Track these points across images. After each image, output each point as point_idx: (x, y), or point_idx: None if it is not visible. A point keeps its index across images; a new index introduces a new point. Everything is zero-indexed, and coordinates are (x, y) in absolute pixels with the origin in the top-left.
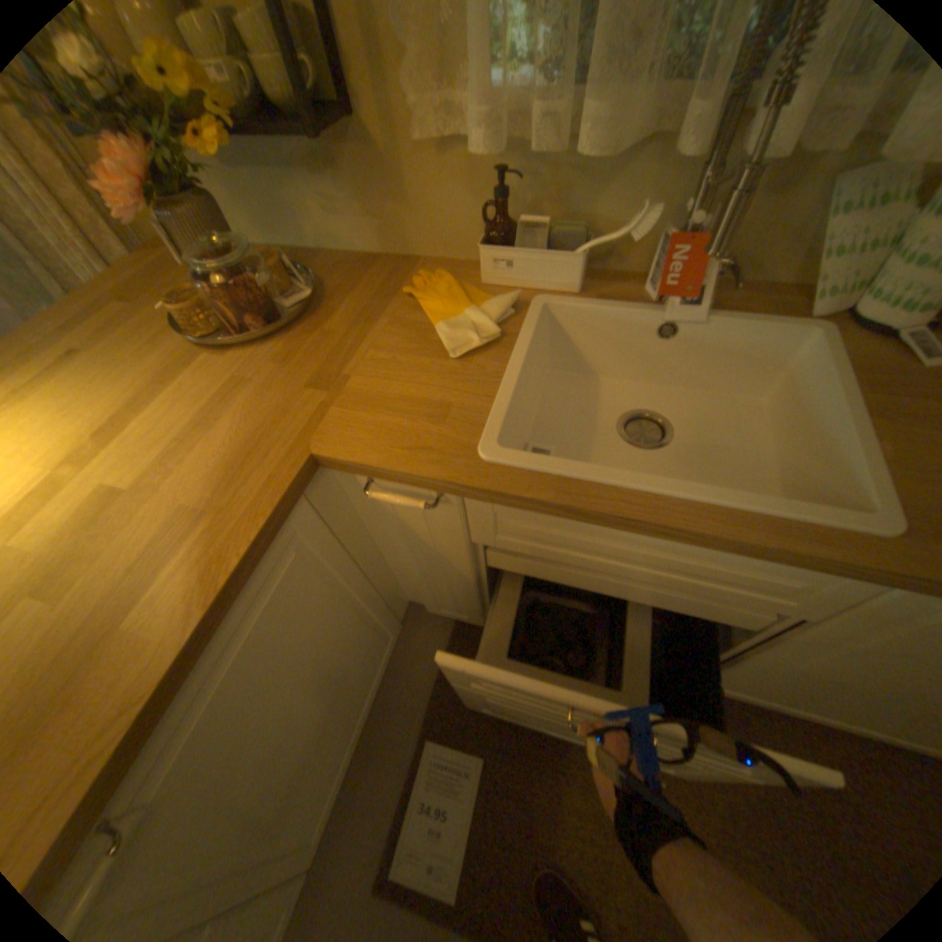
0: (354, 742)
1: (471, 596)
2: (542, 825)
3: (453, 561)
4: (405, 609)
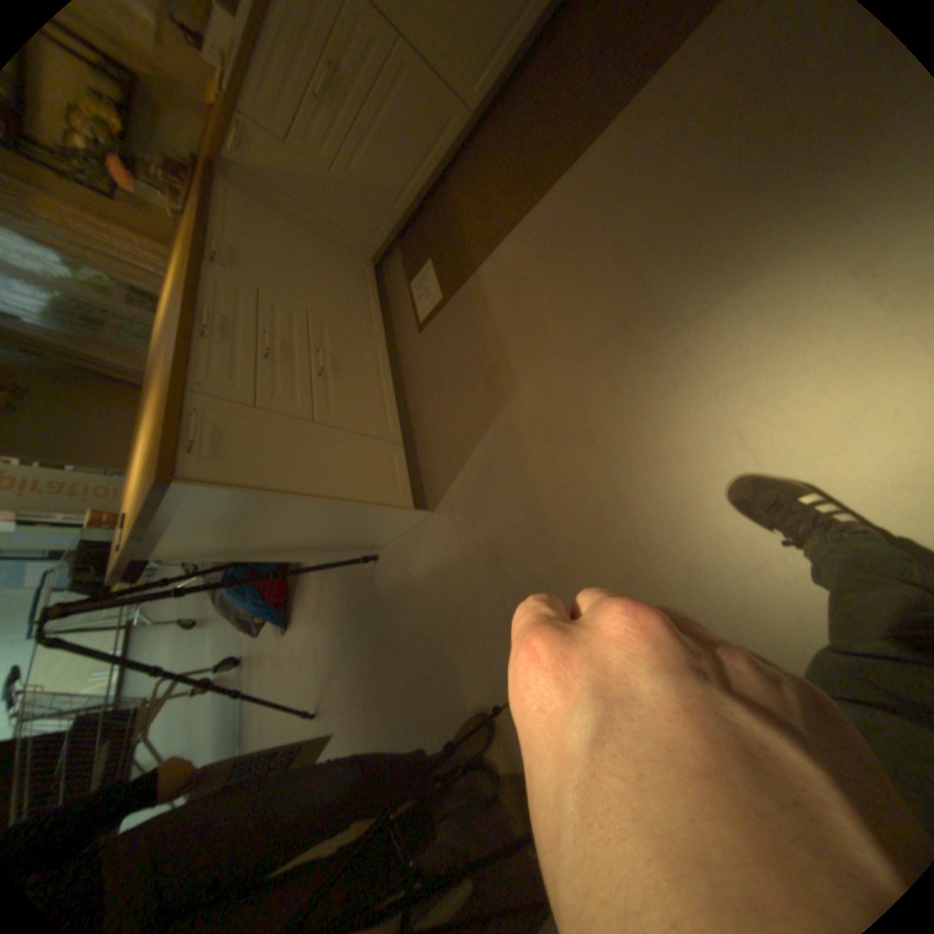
0: (376, 303)
1: (349, 193)
2: (460, 239)
3: (307, 171)
4: (373, 261)
